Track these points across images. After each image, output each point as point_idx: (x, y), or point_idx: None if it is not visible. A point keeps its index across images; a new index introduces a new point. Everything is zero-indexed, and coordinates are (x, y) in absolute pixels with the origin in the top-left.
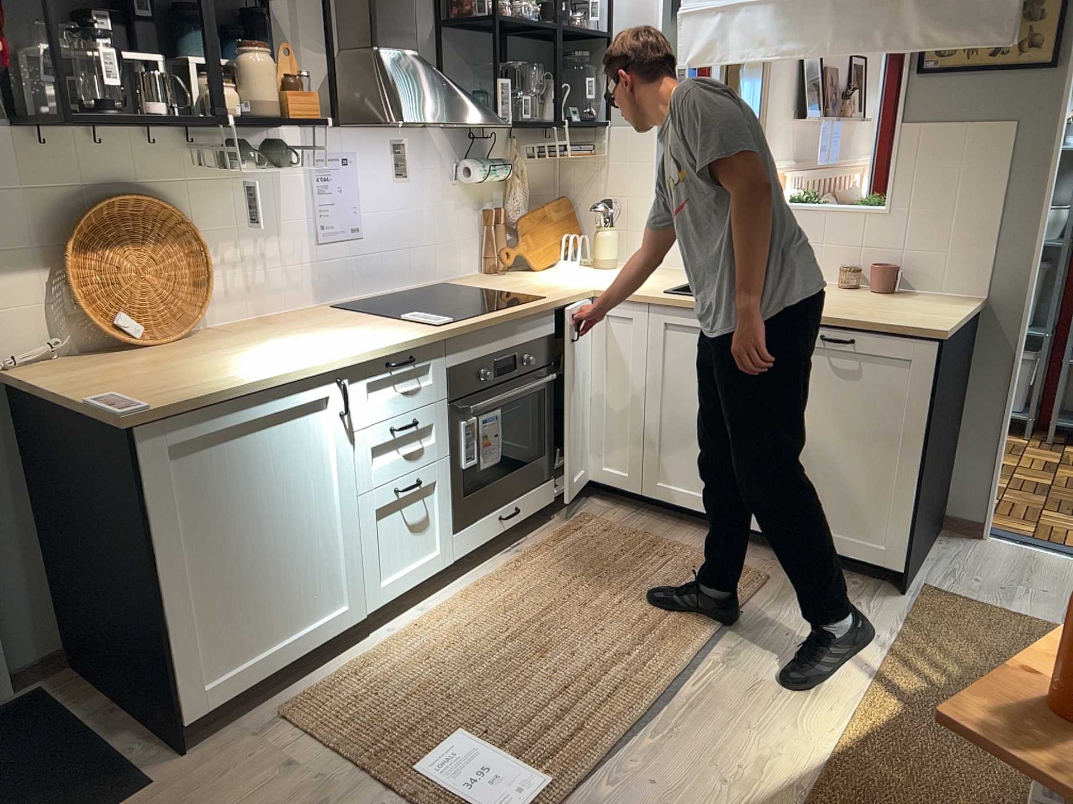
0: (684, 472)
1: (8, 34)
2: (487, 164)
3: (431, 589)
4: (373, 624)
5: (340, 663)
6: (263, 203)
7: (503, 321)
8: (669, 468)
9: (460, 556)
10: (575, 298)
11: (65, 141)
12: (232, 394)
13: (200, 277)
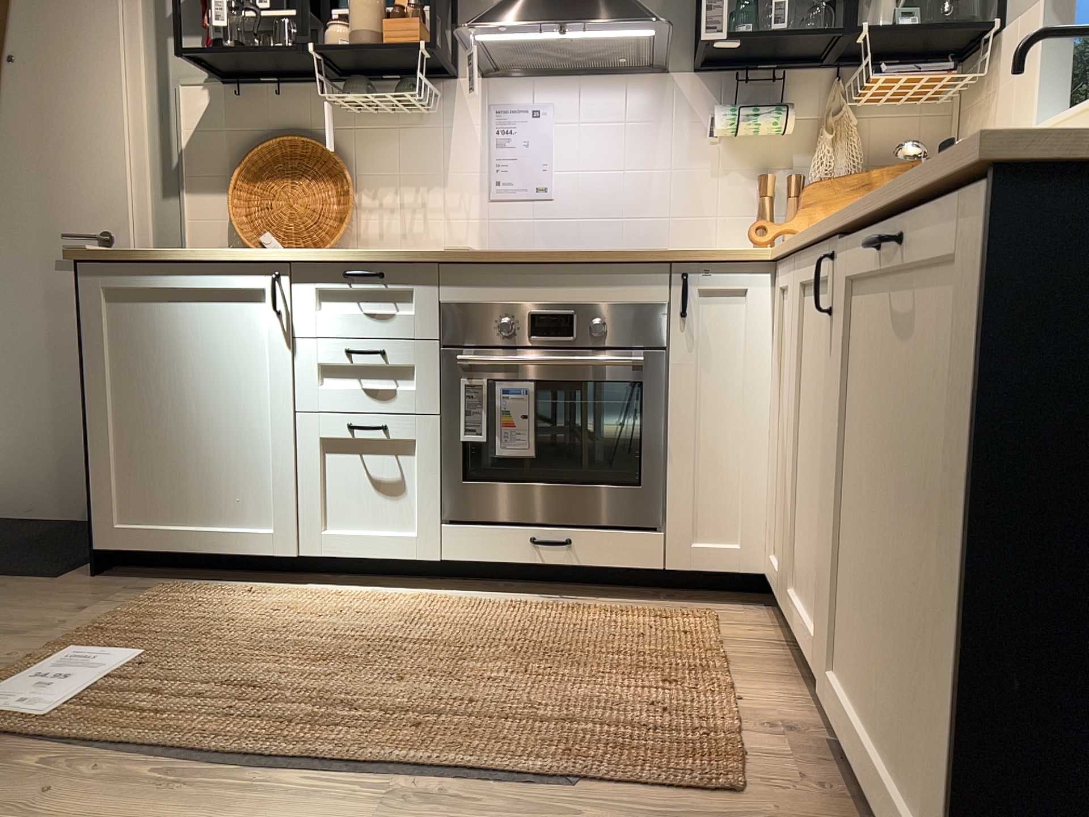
0: (808, 573)
1: (231, 17)
2: (741, 109)
3: (423, 586)
4: (330, 582)
5: (250, 588)
6: (427, 153)
7: (546, 261)
8: (801, 563)
9: (451, 559)
10: (717, 257)
11: (258, 94)
12: (157, 257)
13: (343, 212)
